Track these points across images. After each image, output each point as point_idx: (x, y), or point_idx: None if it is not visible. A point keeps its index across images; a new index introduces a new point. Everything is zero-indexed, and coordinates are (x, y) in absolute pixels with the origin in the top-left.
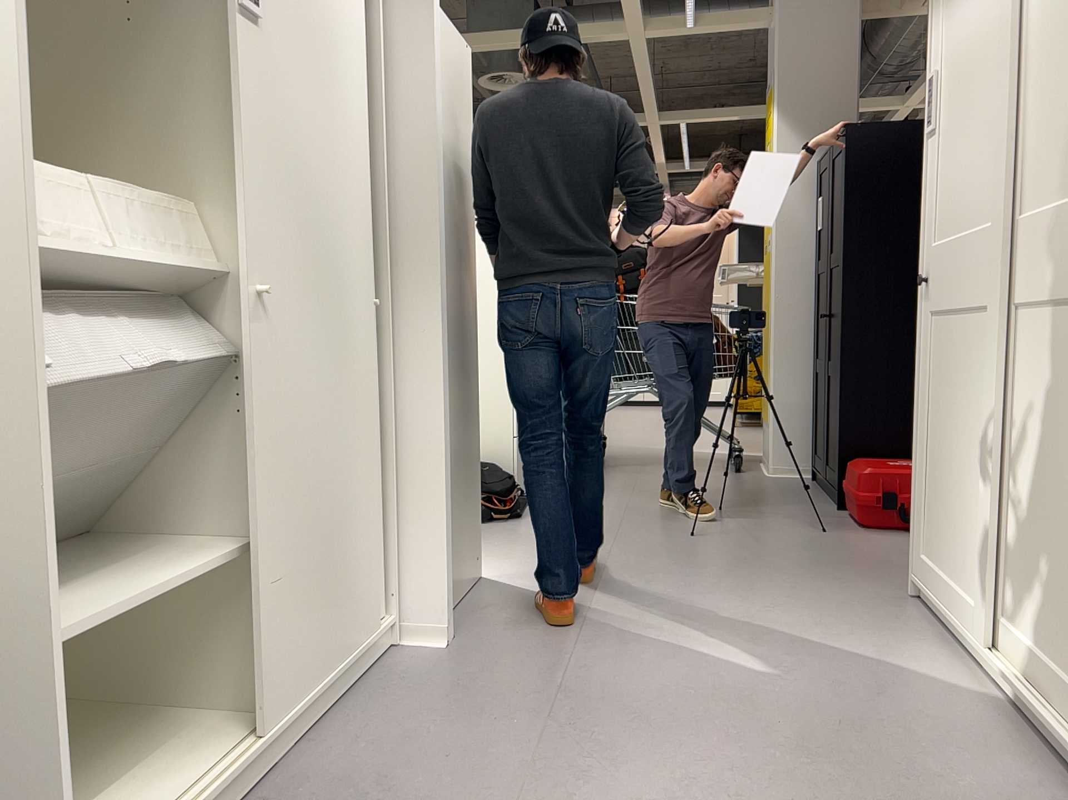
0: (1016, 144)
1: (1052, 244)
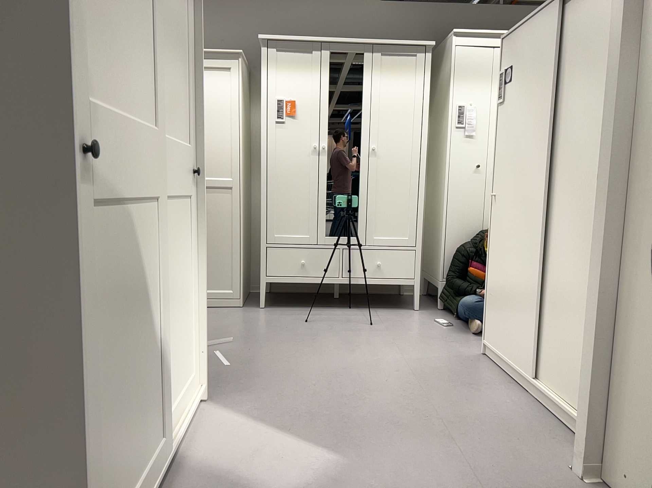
0: (156, 78)
1: (178, 165)
